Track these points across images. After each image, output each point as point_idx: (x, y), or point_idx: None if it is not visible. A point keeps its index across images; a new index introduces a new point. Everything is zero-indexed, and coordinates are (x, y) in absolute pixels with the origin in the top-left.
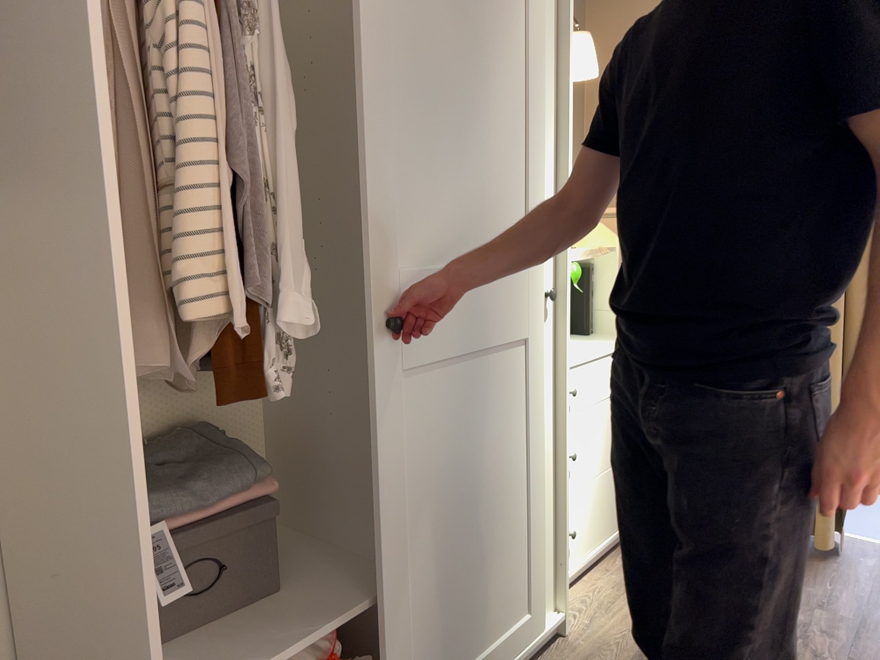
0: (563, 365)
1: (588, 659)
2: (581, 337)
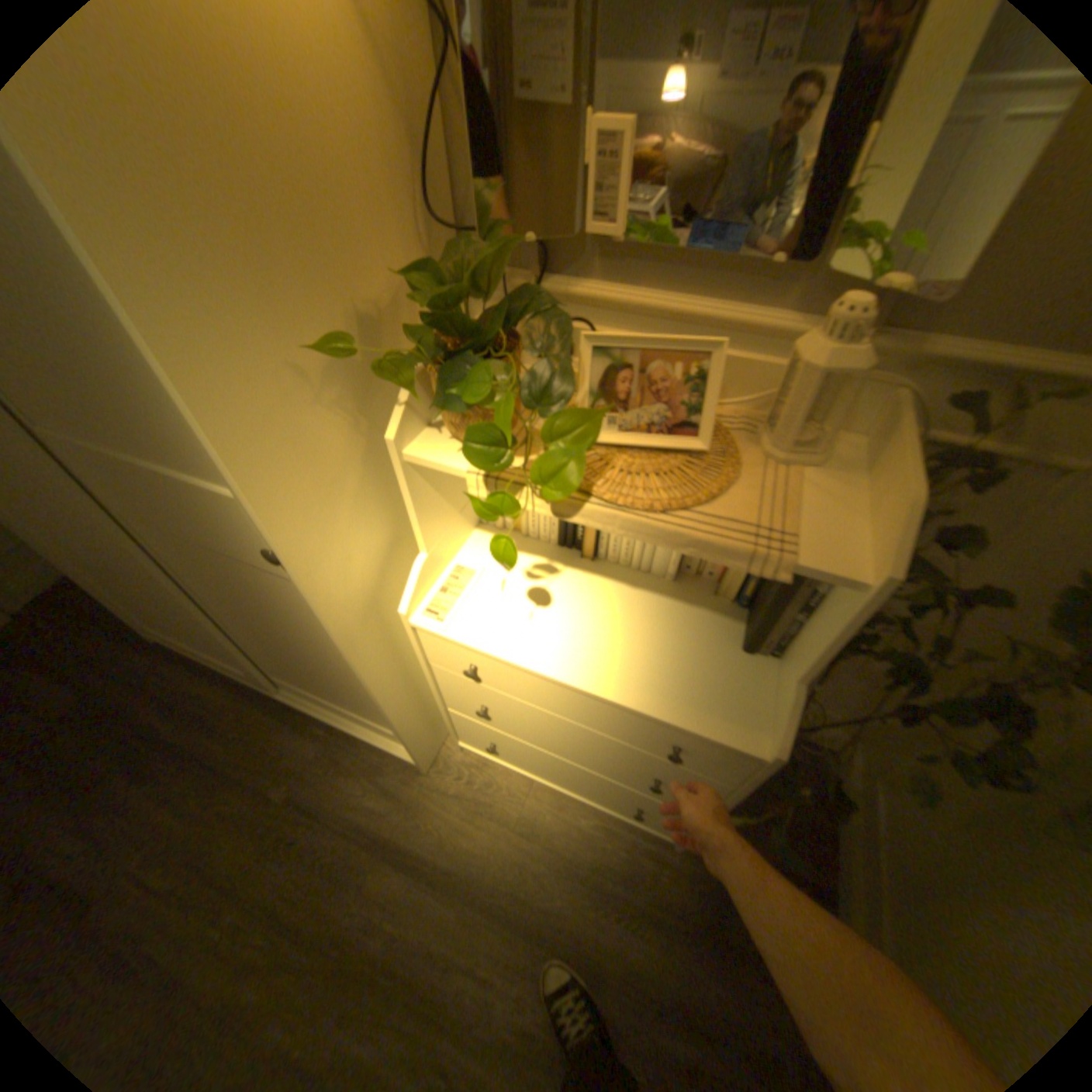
0: (340, 638)
1: (375, 801)
2: (720, 643)
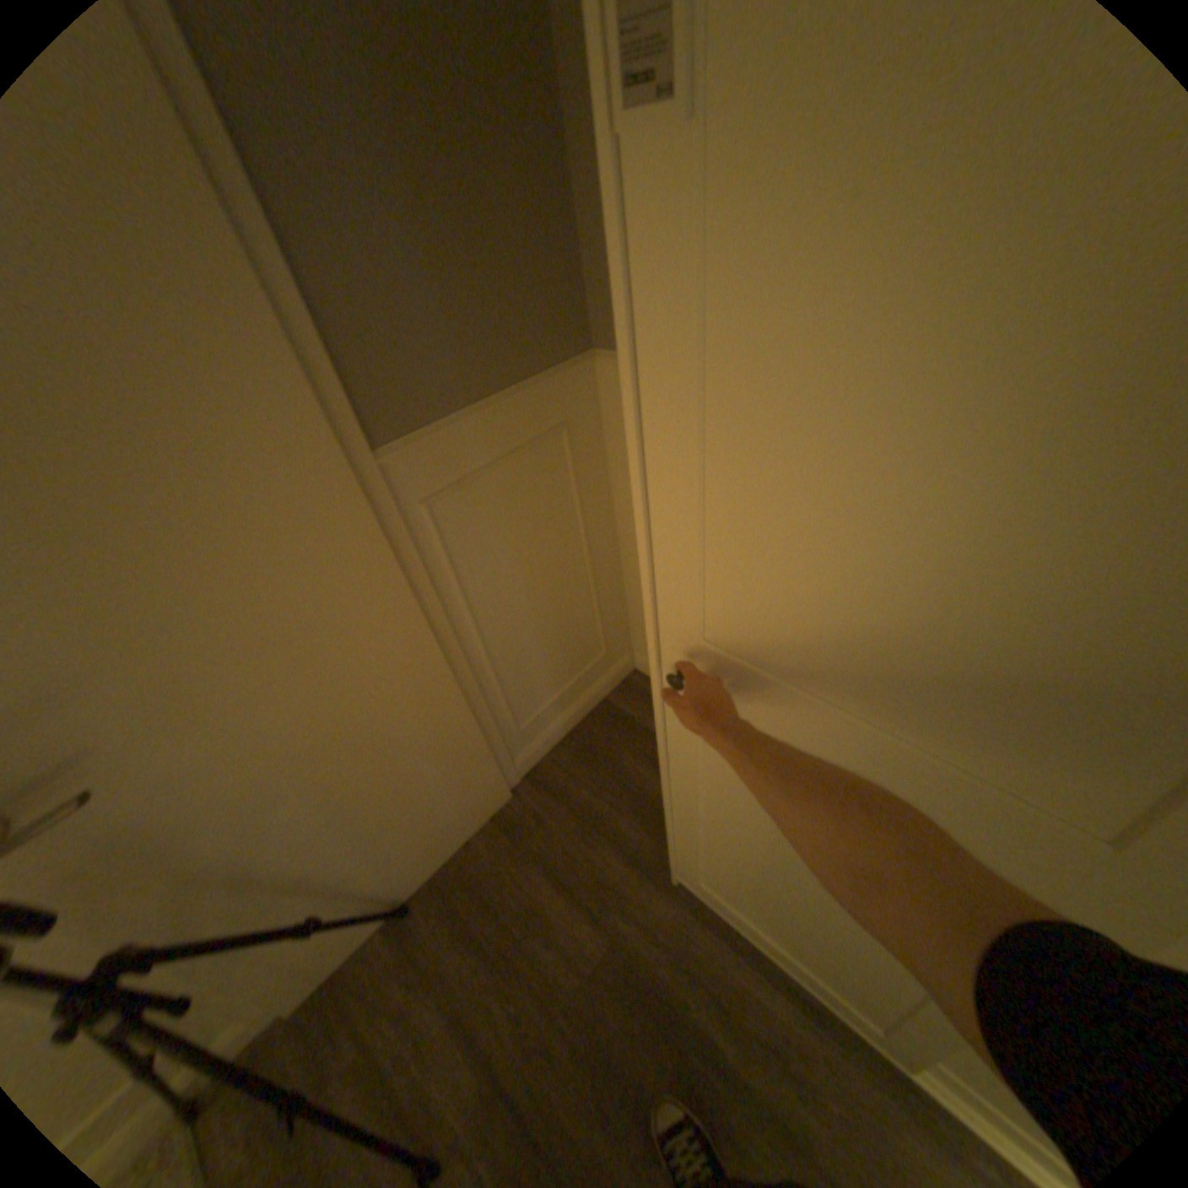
0: None
1: None
2: None
